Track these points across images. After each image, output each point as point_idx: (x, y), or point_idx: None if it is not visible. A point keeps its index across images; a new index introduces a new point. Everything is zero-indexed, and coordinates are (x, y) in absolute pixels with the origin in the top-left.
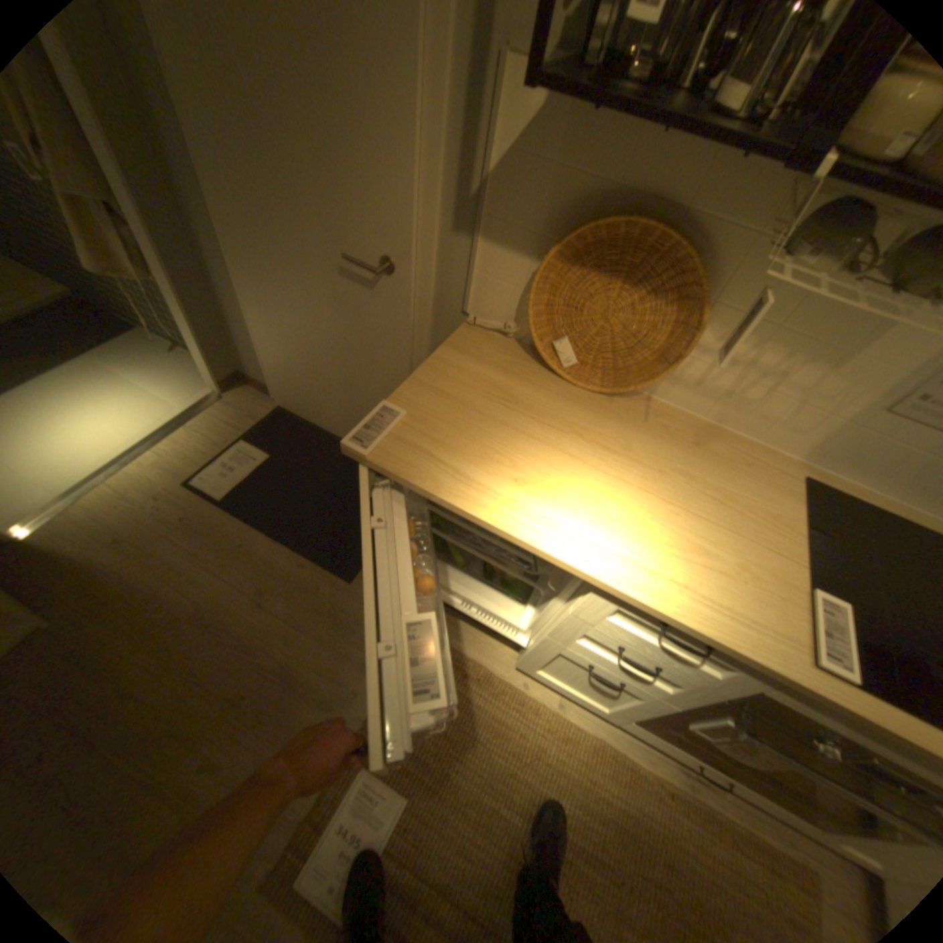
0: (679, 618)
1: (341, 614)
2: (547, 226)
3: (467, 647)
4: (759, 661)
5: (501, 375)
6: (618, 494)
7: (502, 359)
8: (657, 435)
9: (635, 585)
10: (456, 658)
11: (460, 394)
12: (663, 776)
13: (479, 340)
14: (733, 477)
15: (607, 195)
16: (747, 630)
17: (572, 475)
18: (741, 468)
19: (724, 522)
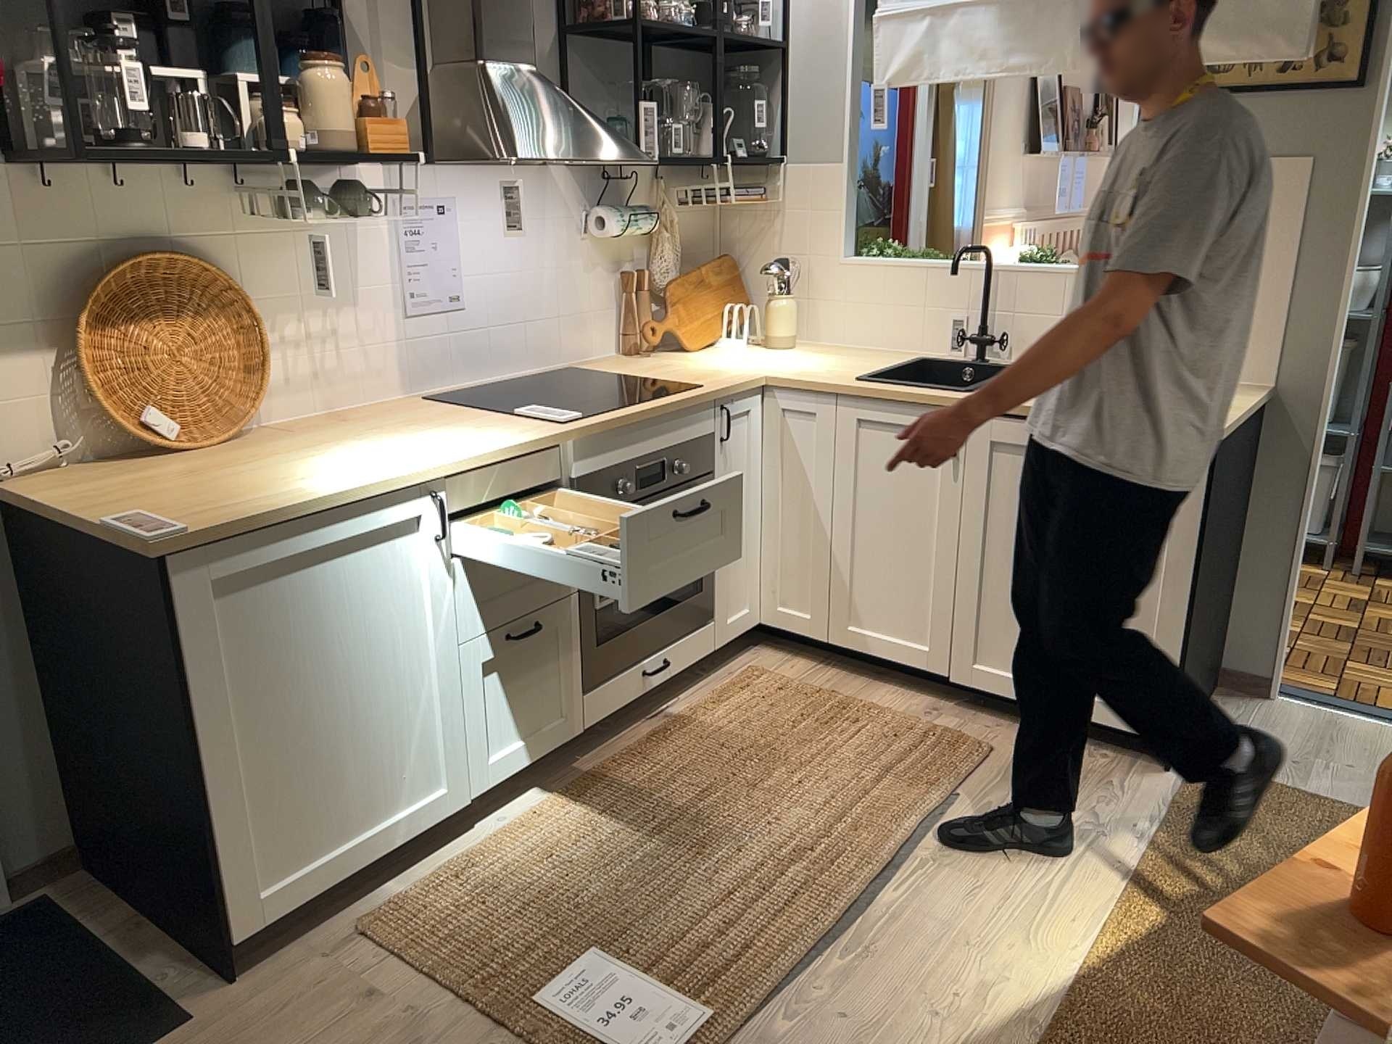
0: (497, 449)
1: (252, 1032)
2: (44, 313)
3: (417, 871)
4: (547, 436)
5: (136, 476)
6: (366, 451)
7: (106, 474)
8: (317, 432)
9: (457, 456)
10: (426, 881)
11: (143, 494)
12: (651, 734)
13: (49, 482)
14: (395, 418)
15: (91, 259)
16: (524, 434)
17: (325, 462)
18: (389, 415)
19: (433, 427)
